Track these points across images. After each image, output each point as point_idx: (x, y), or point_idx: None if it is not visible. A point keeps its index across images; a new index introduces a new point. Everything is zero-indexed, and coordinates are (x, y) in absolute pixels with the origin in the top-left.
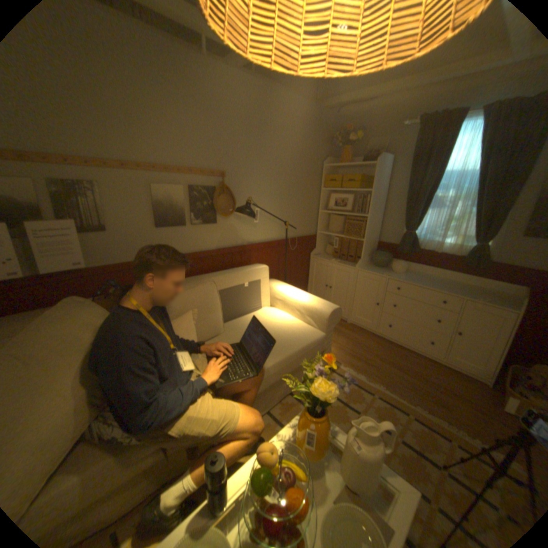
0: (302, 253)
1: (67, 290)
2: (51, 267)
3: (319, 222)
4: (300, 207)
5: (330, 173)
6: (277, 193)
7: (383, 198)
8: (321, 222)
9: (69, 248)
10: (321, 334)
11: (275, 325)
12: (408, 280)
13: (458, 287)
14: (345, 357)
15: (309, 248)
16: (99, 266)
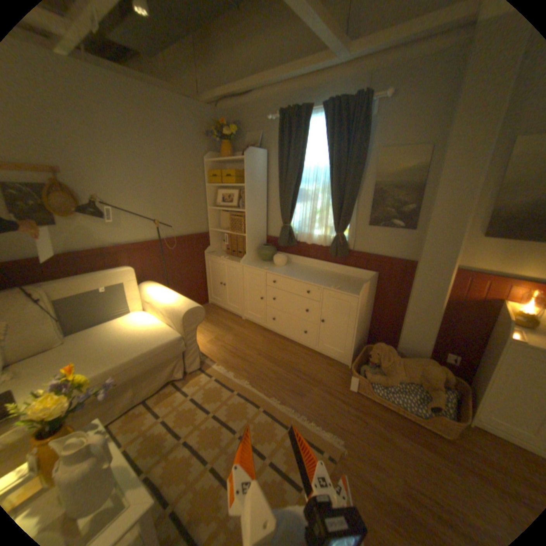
0: (194, 251)
1: None
2: None
3: (210, 219)
4: (181, 203)
5: (215, 168)
6: (145, 189)
7: (263, 192)
8: (212, 218)
9: None
10: (176, 335)
11: (128, 330)
12: (282, 272)
13: (324, 276)
14: (223, 354)
15: (203, 246)
16: None
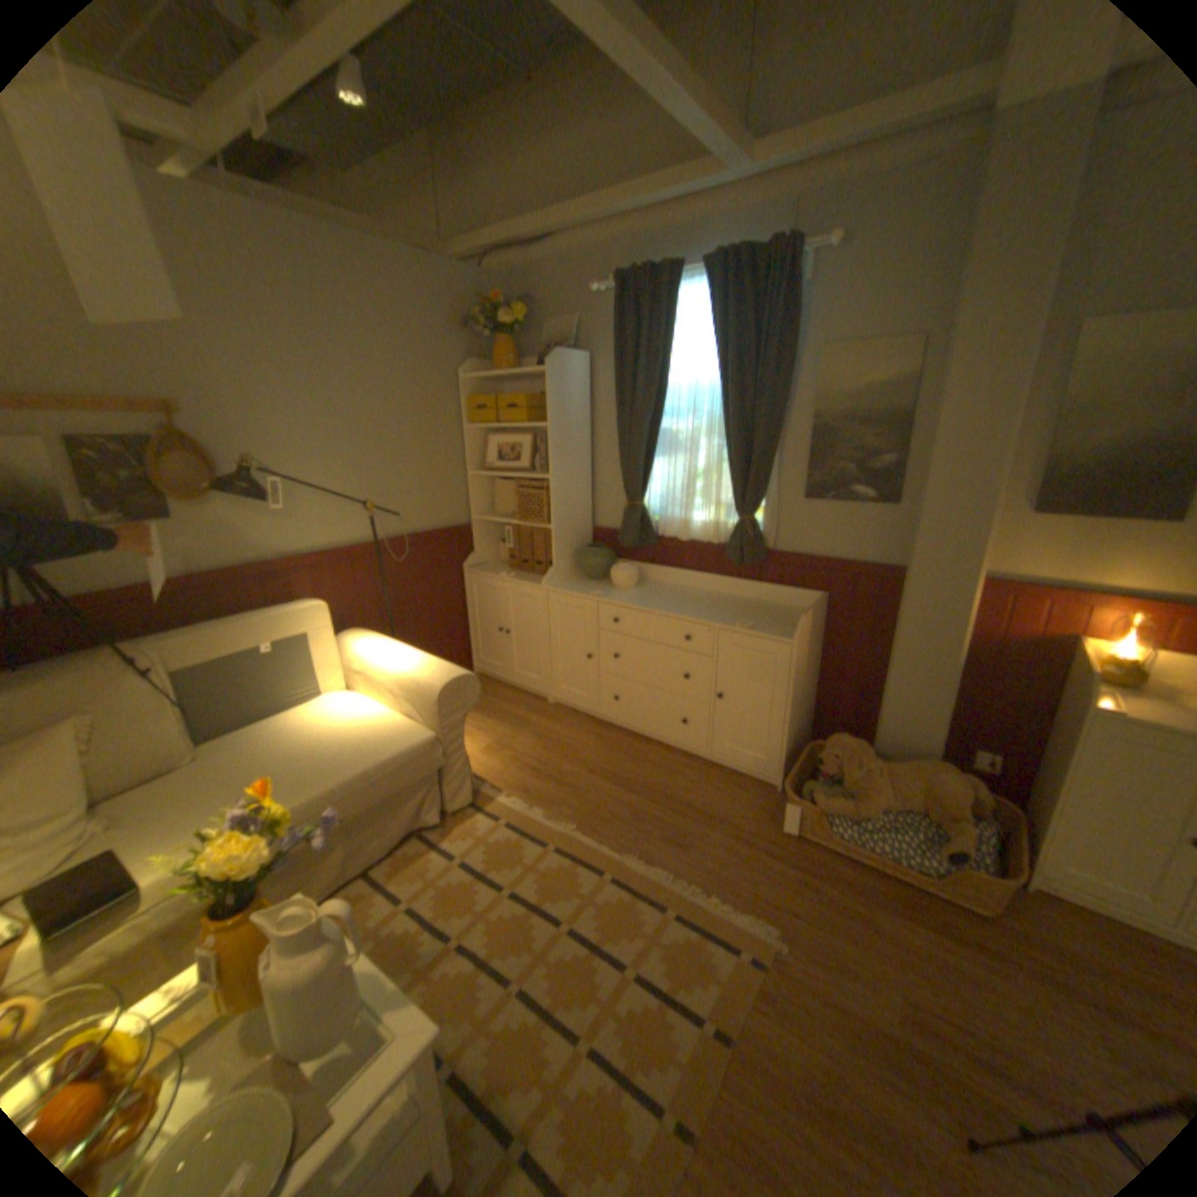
0: (442, 565)
1: None
2: None
3: (473, 496)
4: (416, 467)
5: (482, 391)
6: (344, 441)
7: (585, 438)
8: (479, 496)
9: None
10: (425, 734)
11: (327, 729)
12: (632, 601)
13: (717, 606)
14: (518, 774)
15: (461, 553)
16: None
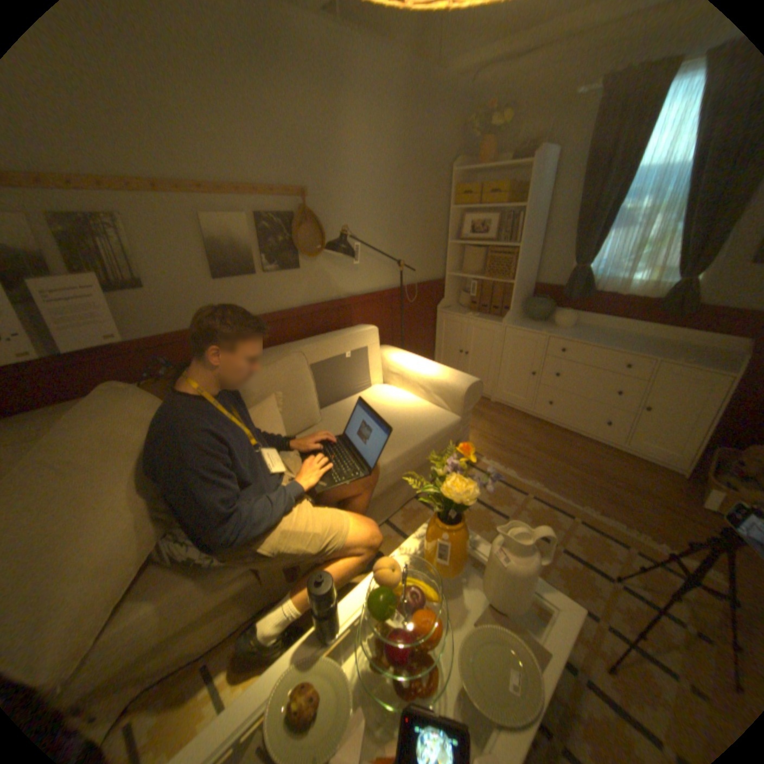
0: (425, 307)
1: (102, 374)
2: (74, 344)
3: (448, 260)
4: (420, 238)
5: (464, 182)
6: (385, 218)
7: (544, 216)
8: (451, 259)
9: (95, 316)
10: (455, 417)
11: (391, 409)
12: (578, 337)
13: (649, 344)
14: (488, 447)
15: (436, 299)
16: (141, 339)
